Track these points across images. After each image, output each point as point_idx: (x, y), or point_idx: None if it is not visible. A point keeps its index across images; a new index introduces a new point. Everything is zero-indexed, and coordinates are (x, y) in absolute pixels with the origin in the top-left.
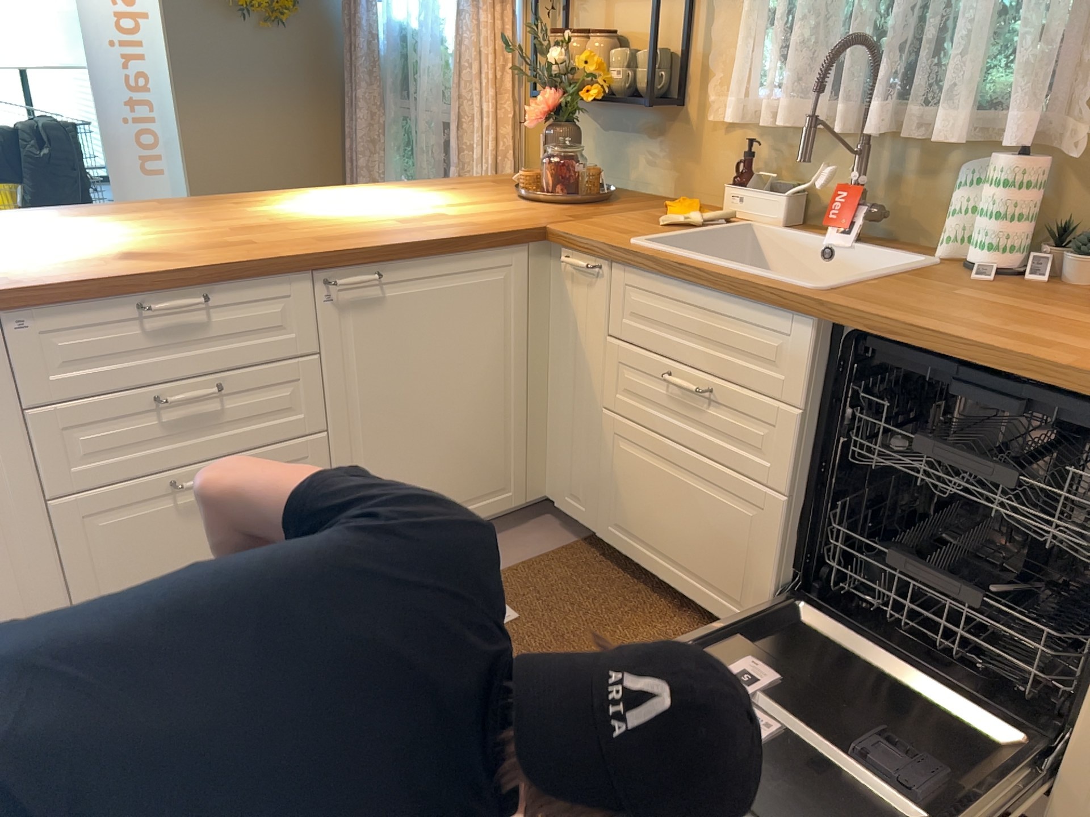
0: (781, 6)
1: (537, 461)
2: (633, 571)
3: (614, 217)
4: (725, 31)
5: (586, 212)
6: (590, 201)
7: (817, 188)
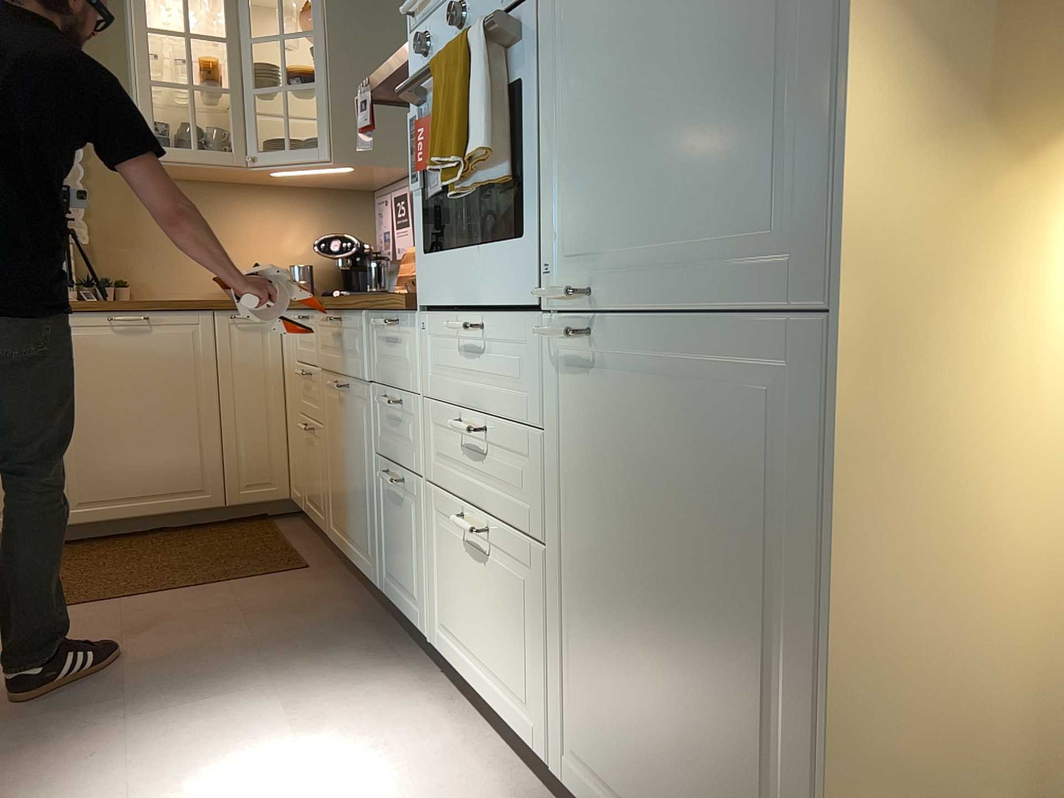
0: None
1: None
2: None
3: None
4: None
5: None
6: None
7: None
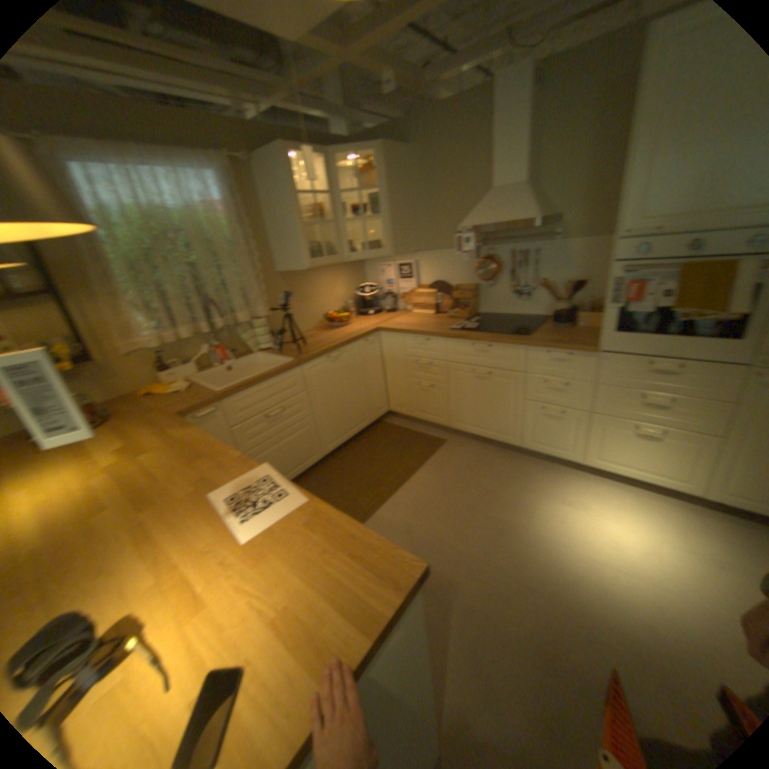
0: (144, 299)
1: None
2: None
3: (152, 406)
4: (102, 317)
5: (134, 415)
6: (101, 419)
7: (202, 355)
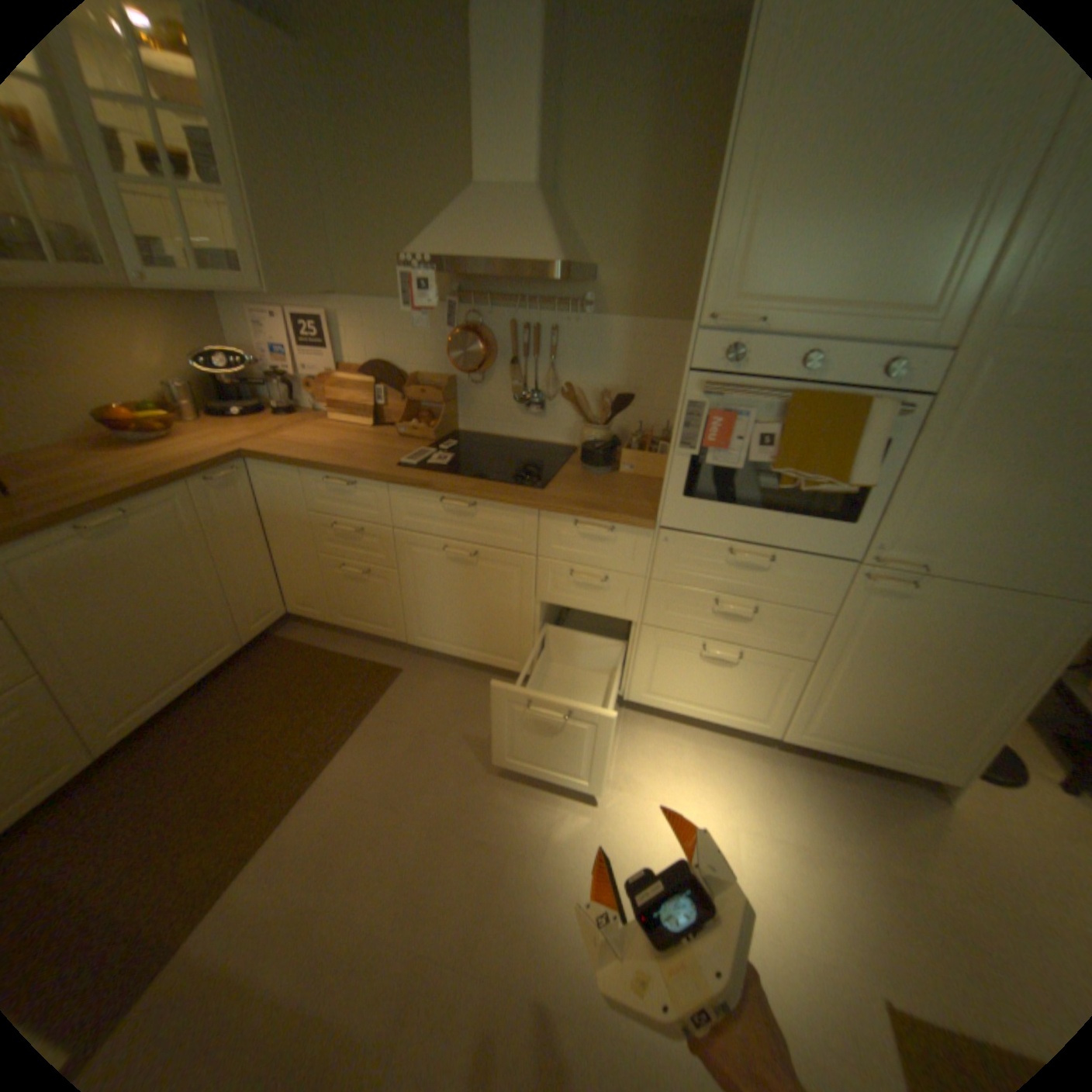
0: None
1: None
2: None
3: None
4: None
5: None
6: None
7: None
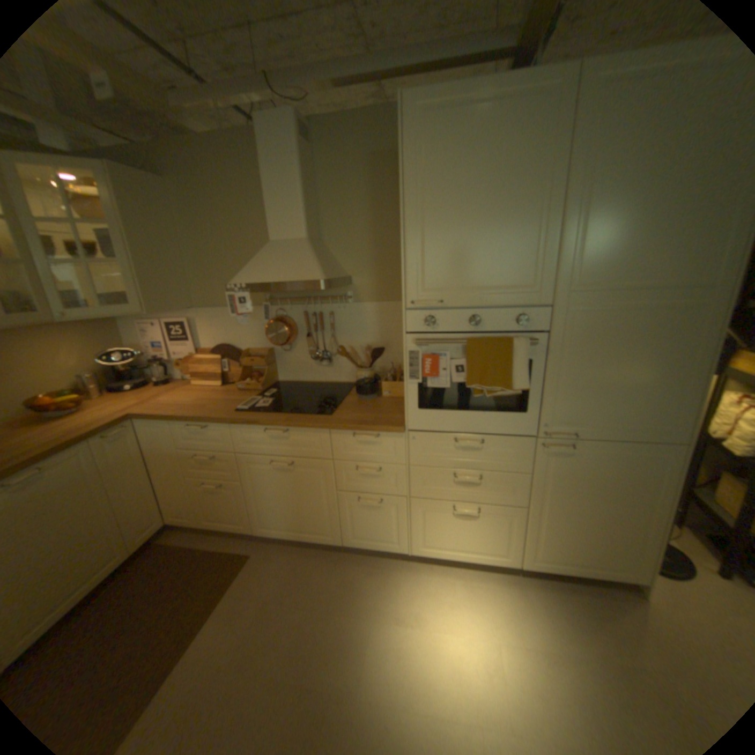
0: None
1: None
2: None
3: None
4: None
5: None
6: None
7: None
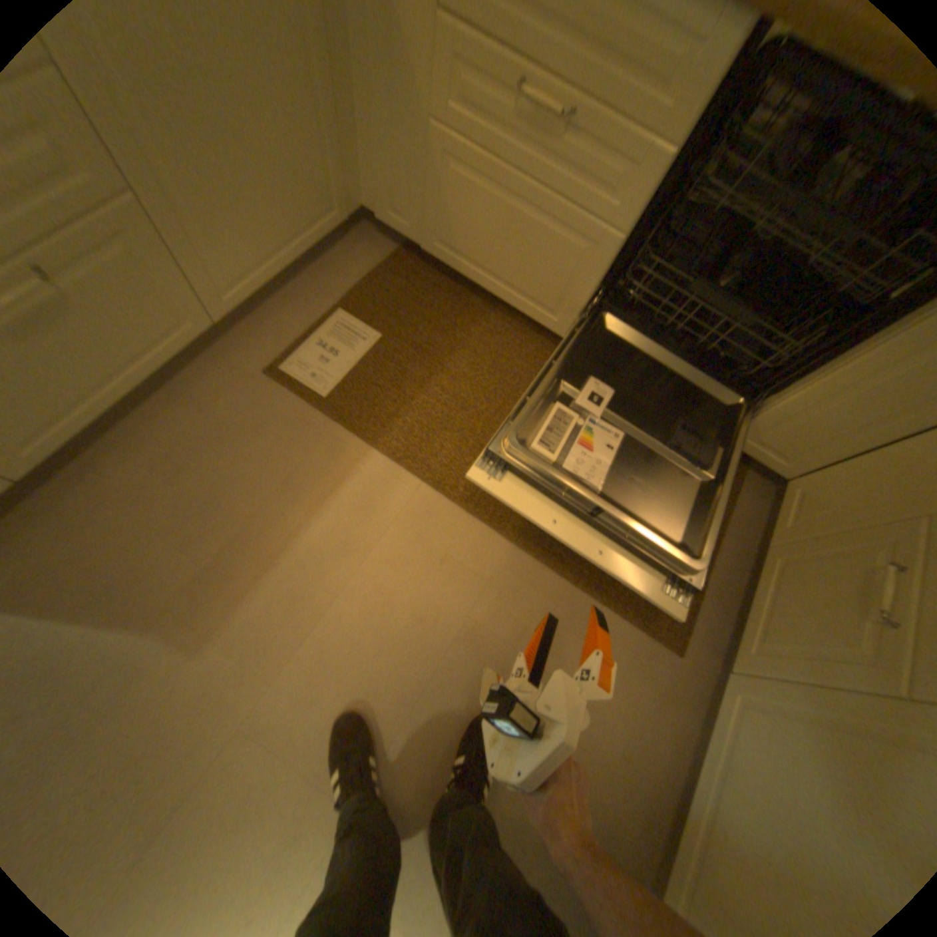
0: None
1: (351, 171)
2: (450, 273)
3: None
4: None
5: None
6: None
7: None
